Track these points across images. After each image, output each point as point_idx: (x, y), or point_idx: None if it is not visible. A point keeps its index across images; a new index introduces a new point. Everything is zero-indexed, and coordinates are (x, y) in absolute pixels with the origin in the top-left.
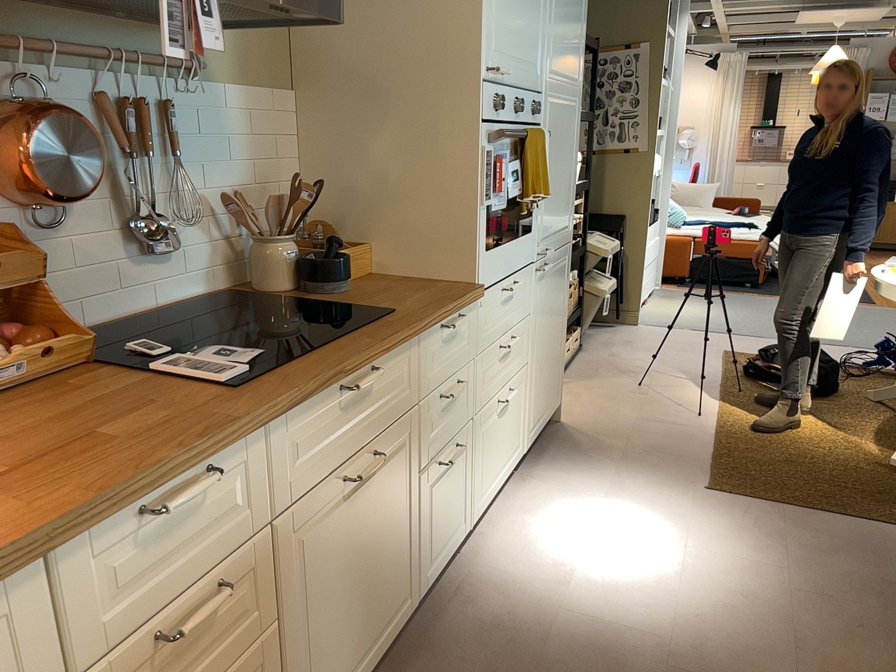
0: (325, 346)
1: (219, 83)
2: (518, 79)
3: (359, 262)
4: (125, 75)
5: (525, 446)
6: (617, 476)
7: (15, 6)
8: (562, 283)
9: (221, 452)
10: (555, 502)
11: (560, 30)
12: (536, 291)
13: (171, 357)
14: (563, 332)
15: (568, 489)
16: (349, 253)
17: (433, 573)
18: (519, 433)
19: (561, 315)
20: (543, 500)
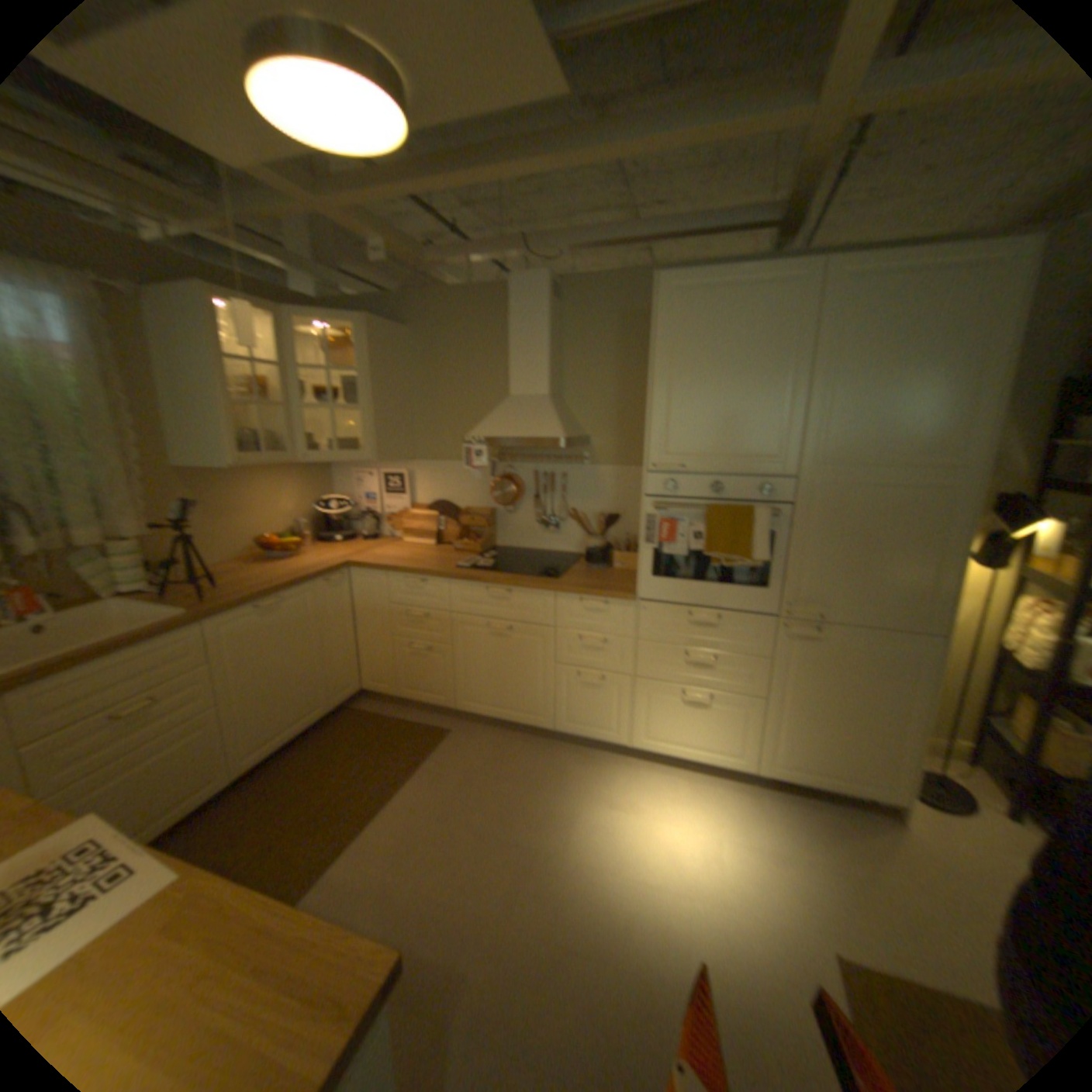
0: (501, 575)
1: (599, 467)
2: (720, 468)
3: (633, 564)
4: (549, 466)
5: (762, 772)
6: (806, 868)
7: (515, 448)
8: (897, 672)
9: (430, 579)
10: (723, 813)
11: (856, 418)
12: (784, 645)
13: (481, 559)
14: (909, 730)
15: (751, 824)
16: (624, 556)
17: (573, 731)
18: (742, 749)
19: (898, 706)
20: (719, 806)
